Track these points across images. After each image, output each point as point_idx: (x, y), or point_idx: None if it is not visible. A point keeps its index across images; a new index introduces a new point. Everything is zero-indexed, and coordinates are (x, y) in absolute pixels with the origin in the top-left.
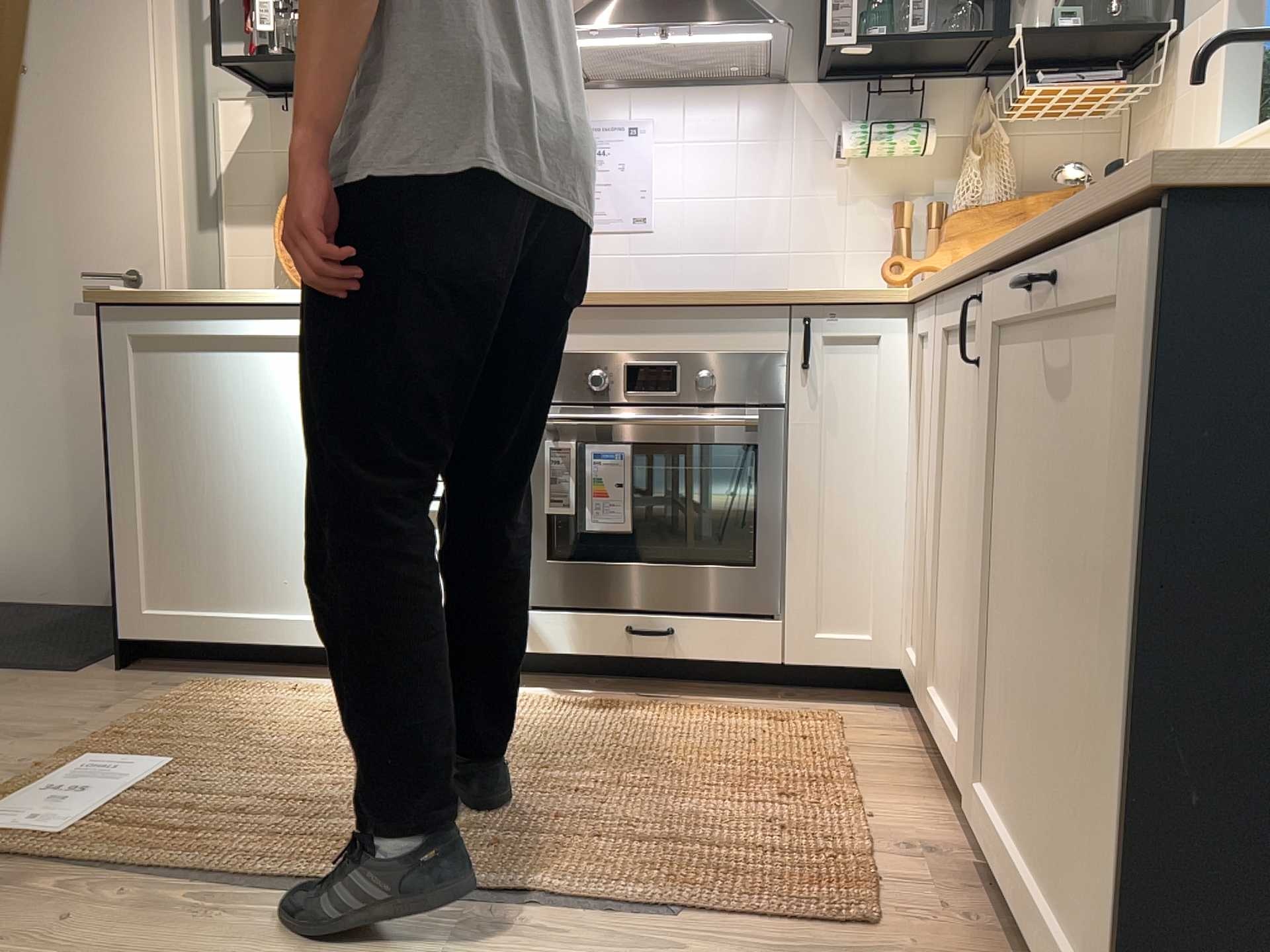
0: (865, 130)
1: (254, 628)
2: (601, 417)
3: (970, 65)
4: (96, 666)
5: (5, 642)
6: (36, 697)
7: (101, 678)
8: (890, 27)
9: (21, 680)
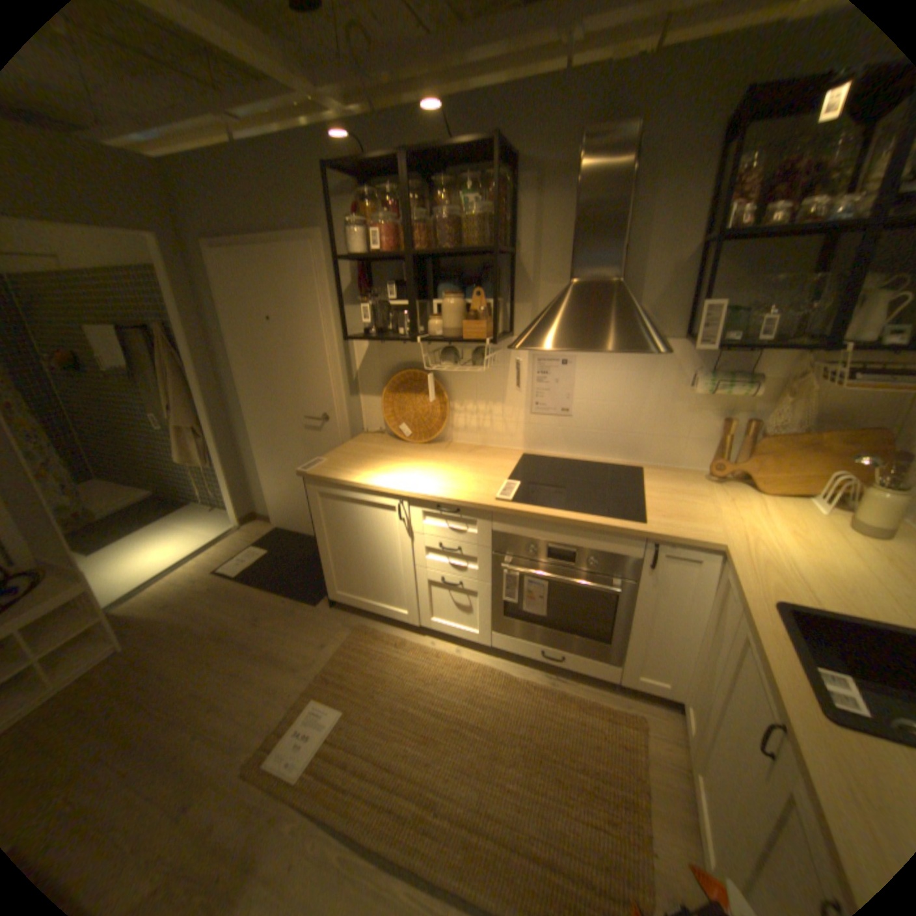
0: (715, 381)
1: (379, 608)
2: (531, 575)
3: (804, 339)
4: (323, 600)
5: (293, 571)
6: (299, 627)
7: (324, 612)
8: (747, 306)
9: (296, 609)
